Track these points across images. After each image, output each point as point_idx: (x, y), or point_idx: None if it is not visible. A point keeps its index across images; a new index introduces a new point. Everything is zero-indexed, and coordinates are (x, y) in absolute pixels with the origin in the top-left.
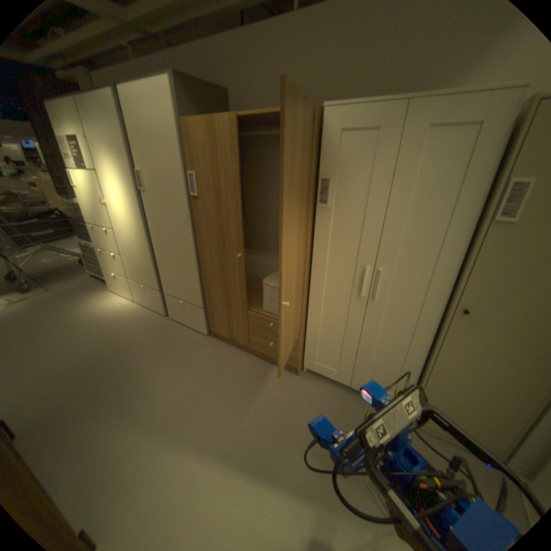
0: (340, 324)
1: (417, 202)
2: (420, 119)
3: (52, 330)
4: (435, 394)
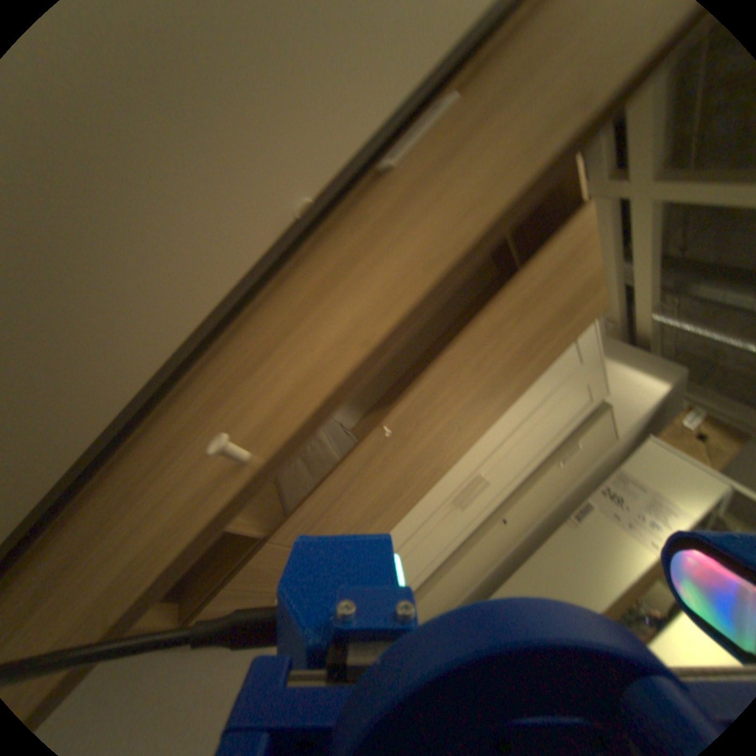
0: (403, 542)
1: (543, 434)
2: (591, 380)
3: None
4: (432, 597)
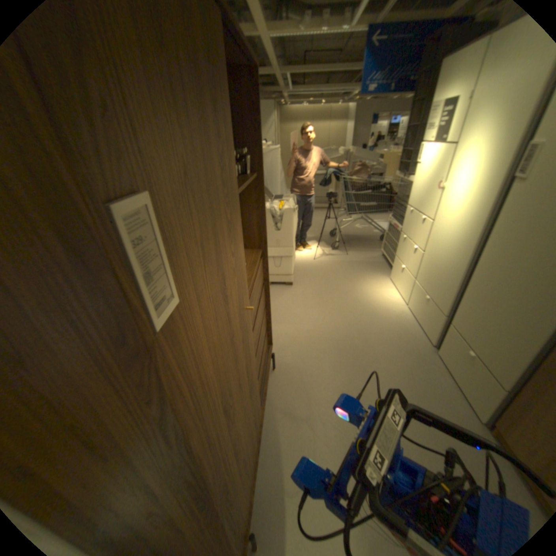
0: None
1: None
2: None
3: (333, 292)
4: None
